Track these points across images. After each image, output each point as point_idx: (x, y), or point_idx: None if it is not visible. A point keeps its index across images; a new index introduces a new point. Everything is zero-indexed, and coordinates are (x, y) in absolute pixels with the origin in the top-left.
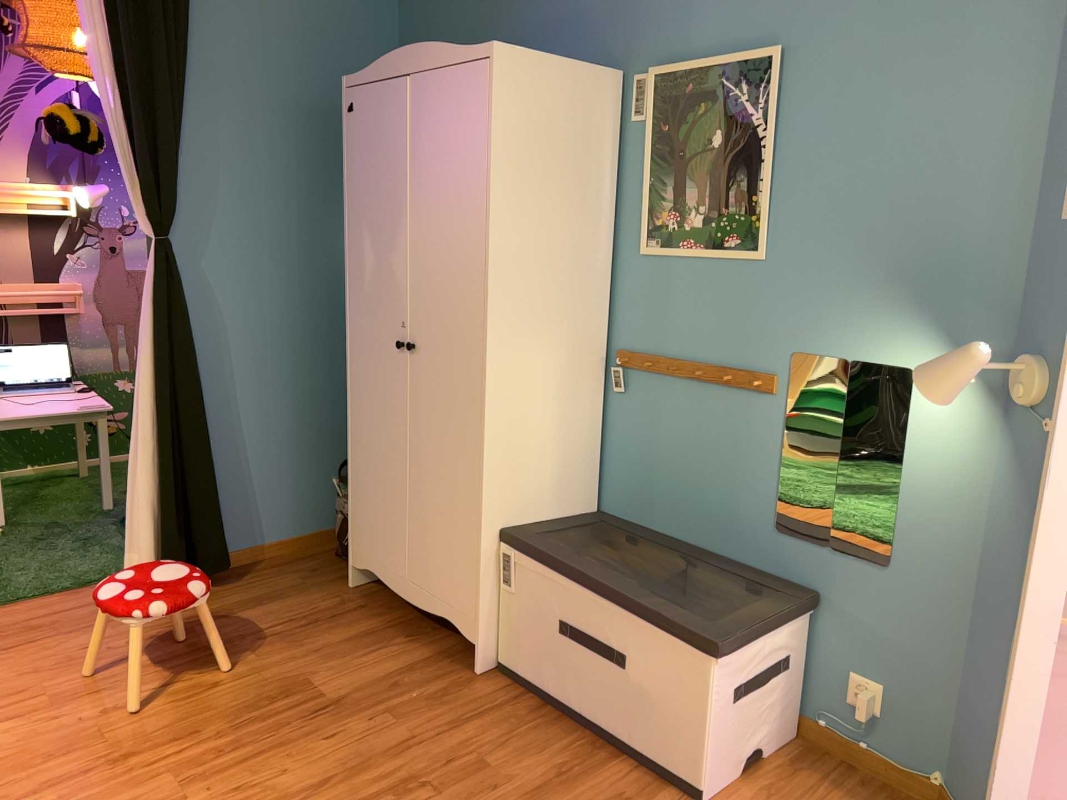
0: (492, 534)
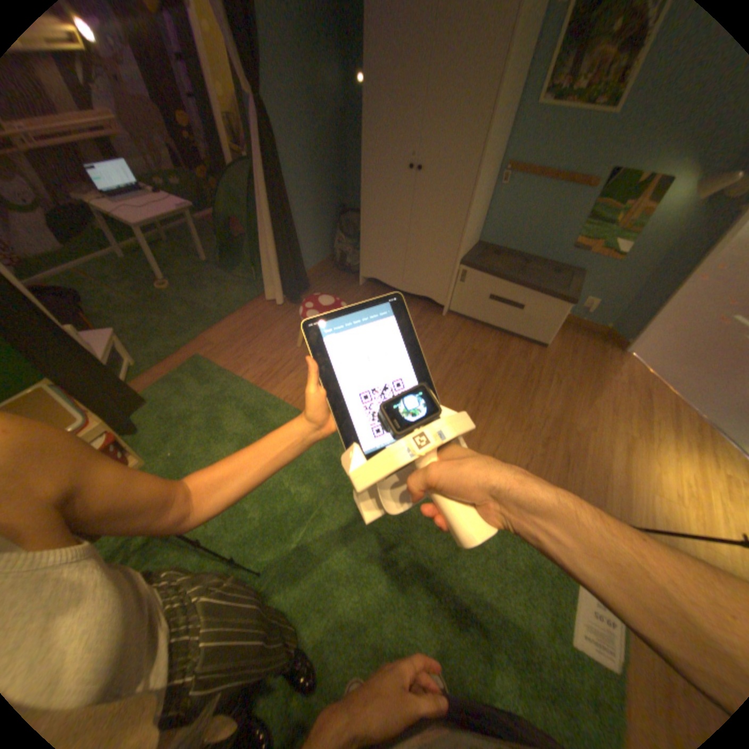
0: (460, 262)
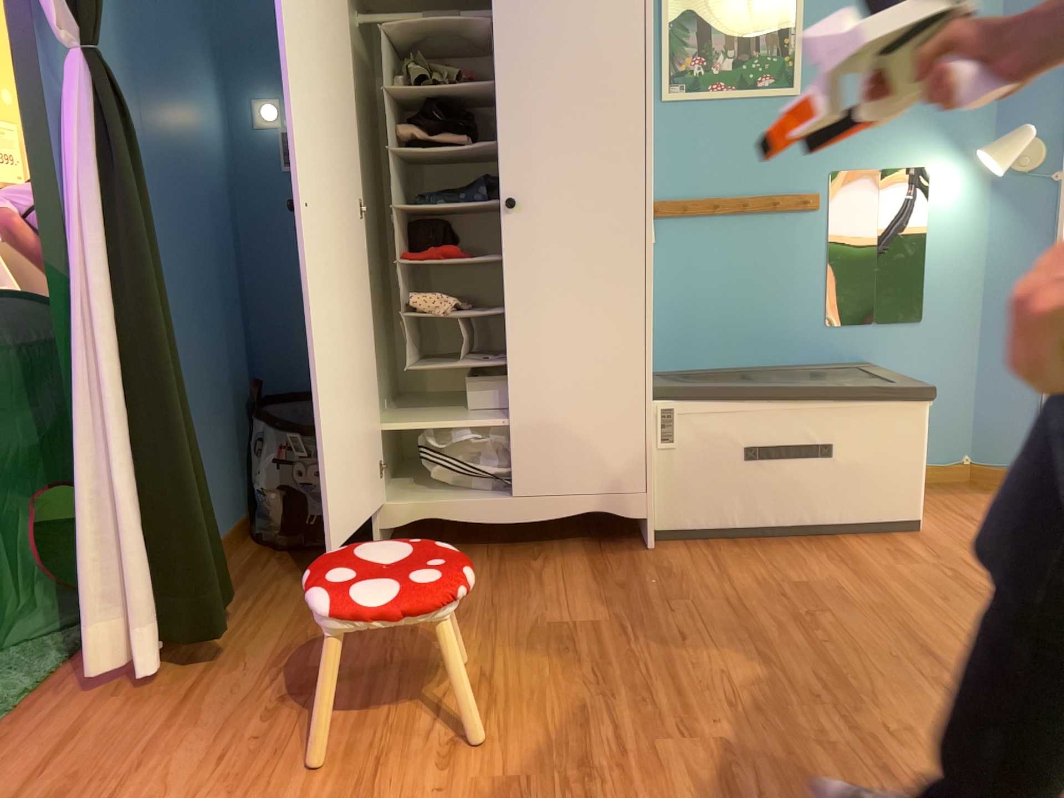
0: (651, 390)
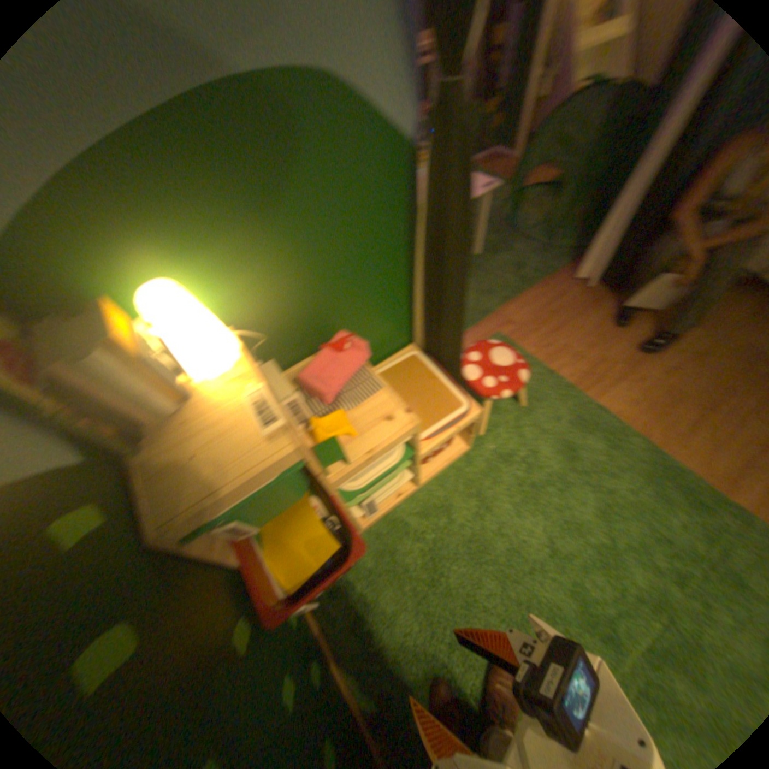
0: None
